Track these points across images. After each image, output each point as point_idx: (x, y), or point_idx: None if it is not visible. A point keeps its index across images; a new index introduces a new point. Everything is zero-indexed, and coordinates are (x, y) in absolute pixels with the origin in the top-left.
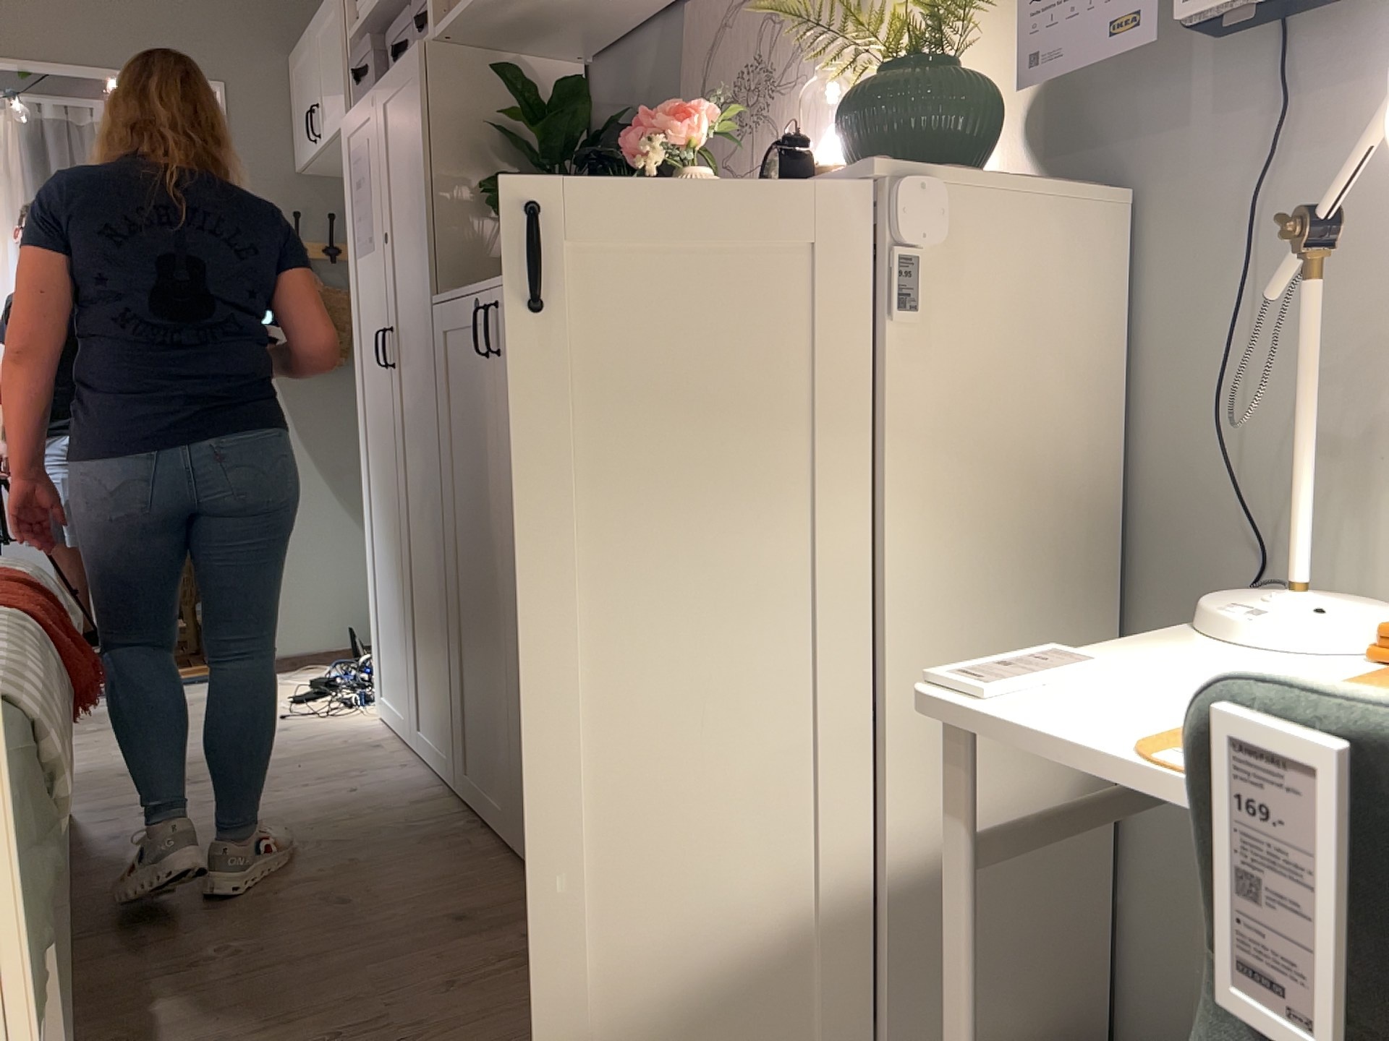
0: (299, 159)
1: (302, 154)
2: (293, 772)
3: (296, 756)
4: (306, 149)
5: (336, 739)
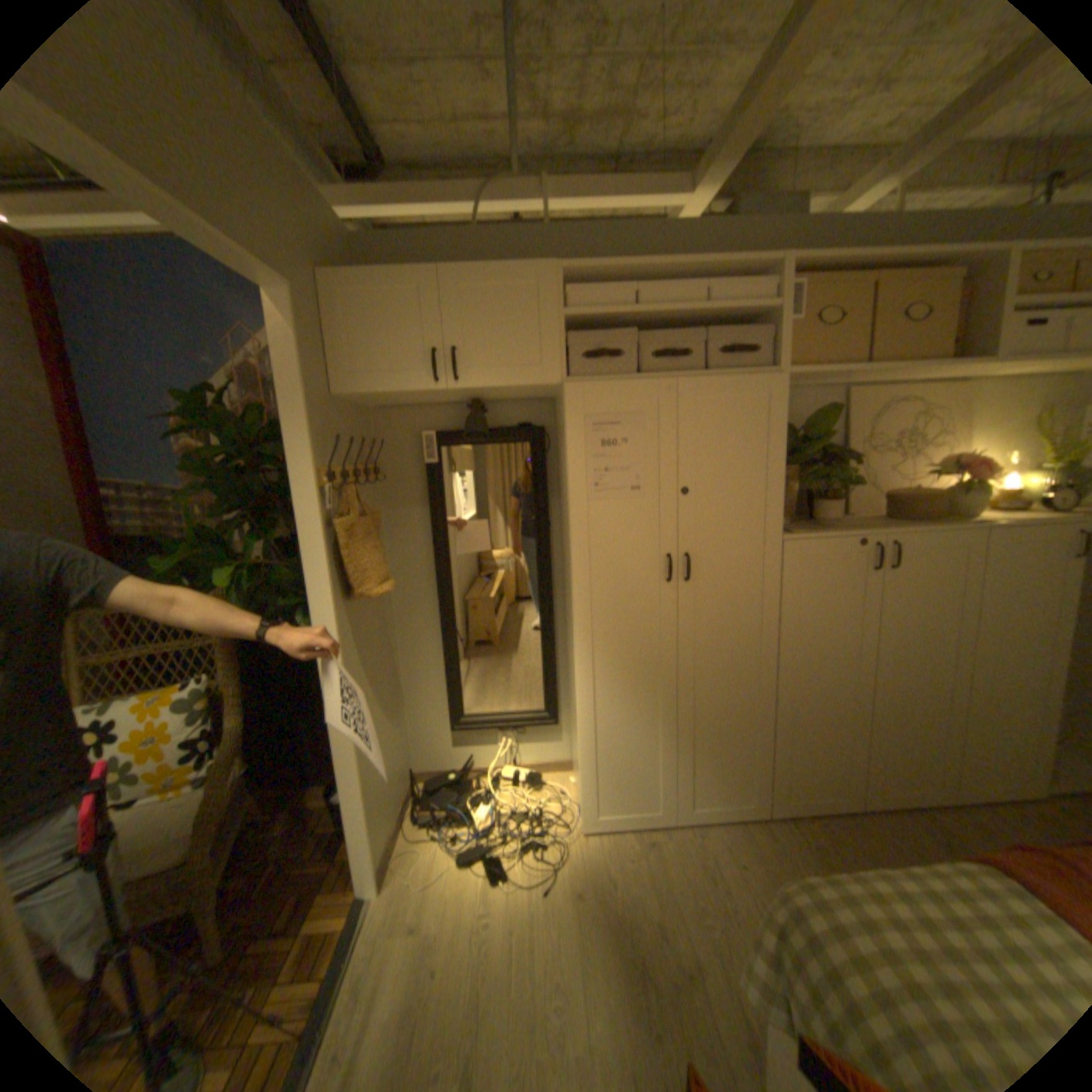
0: (347, 385)
1: (370, 384)
2: (692, 901)
3: (651, 896)
4: (392, 383)
5: (622, 868)
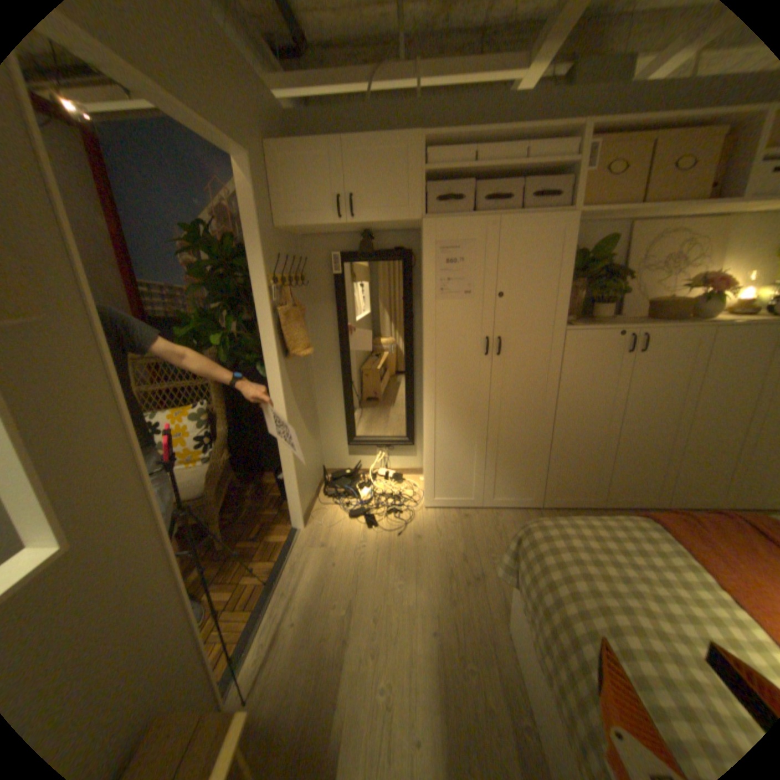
0: (284, 220)
1: (298, 220)
2: (485, 544)
3: (461, 539)
4: (312, 219)
5: (446, 525)
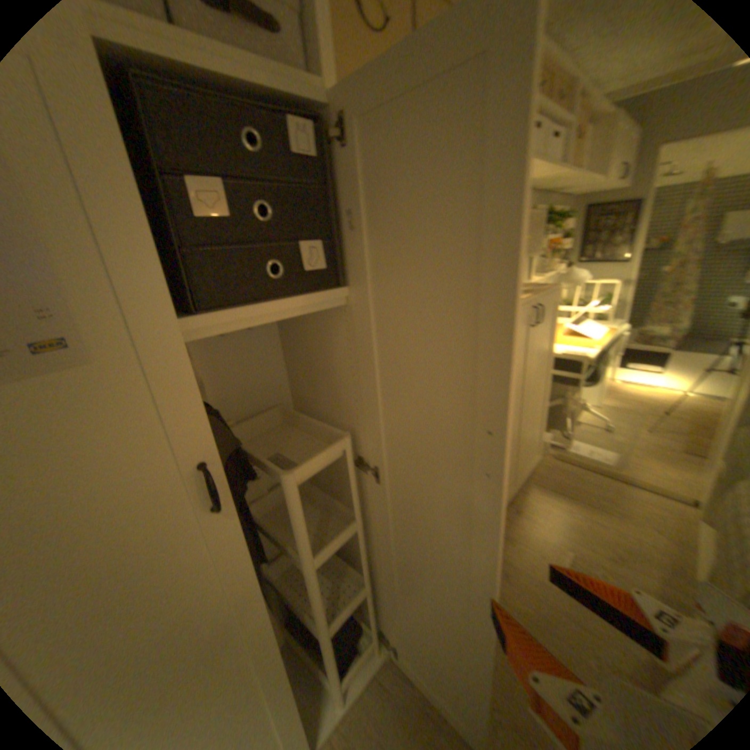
0: None
1: None
2: None
3: None
4: None
5: None
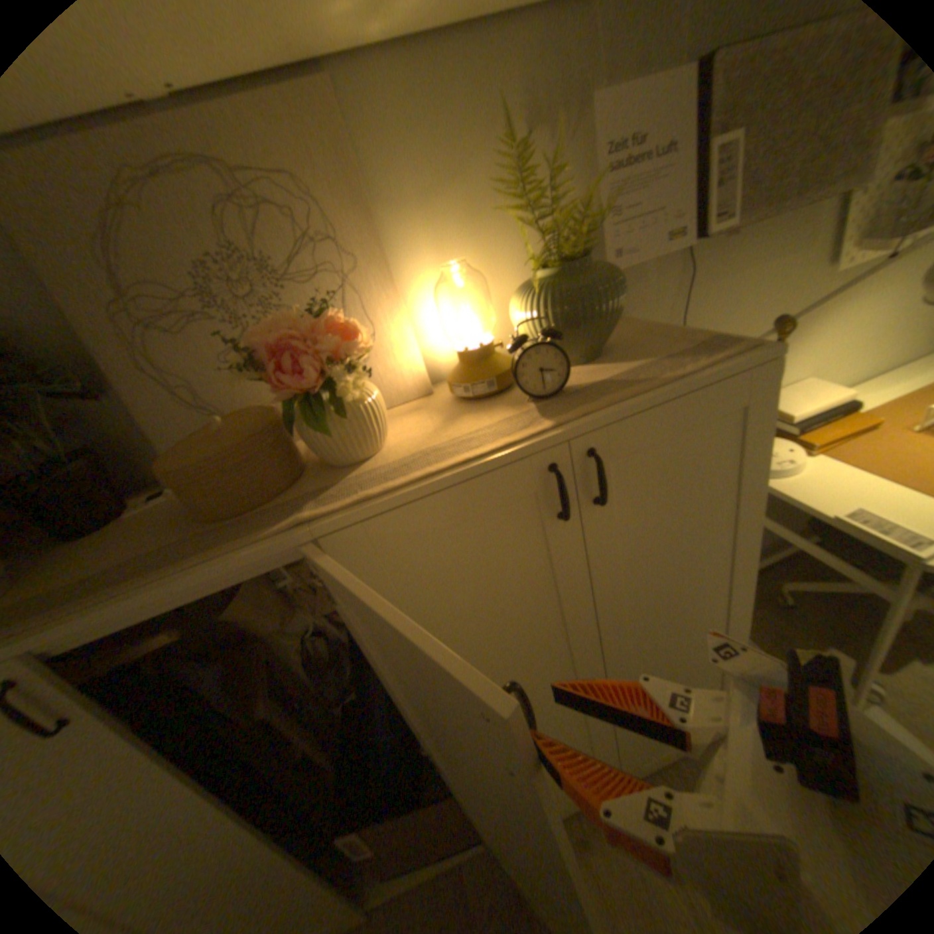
0: None
1: None
2: None
3: None
4: None
5: None
